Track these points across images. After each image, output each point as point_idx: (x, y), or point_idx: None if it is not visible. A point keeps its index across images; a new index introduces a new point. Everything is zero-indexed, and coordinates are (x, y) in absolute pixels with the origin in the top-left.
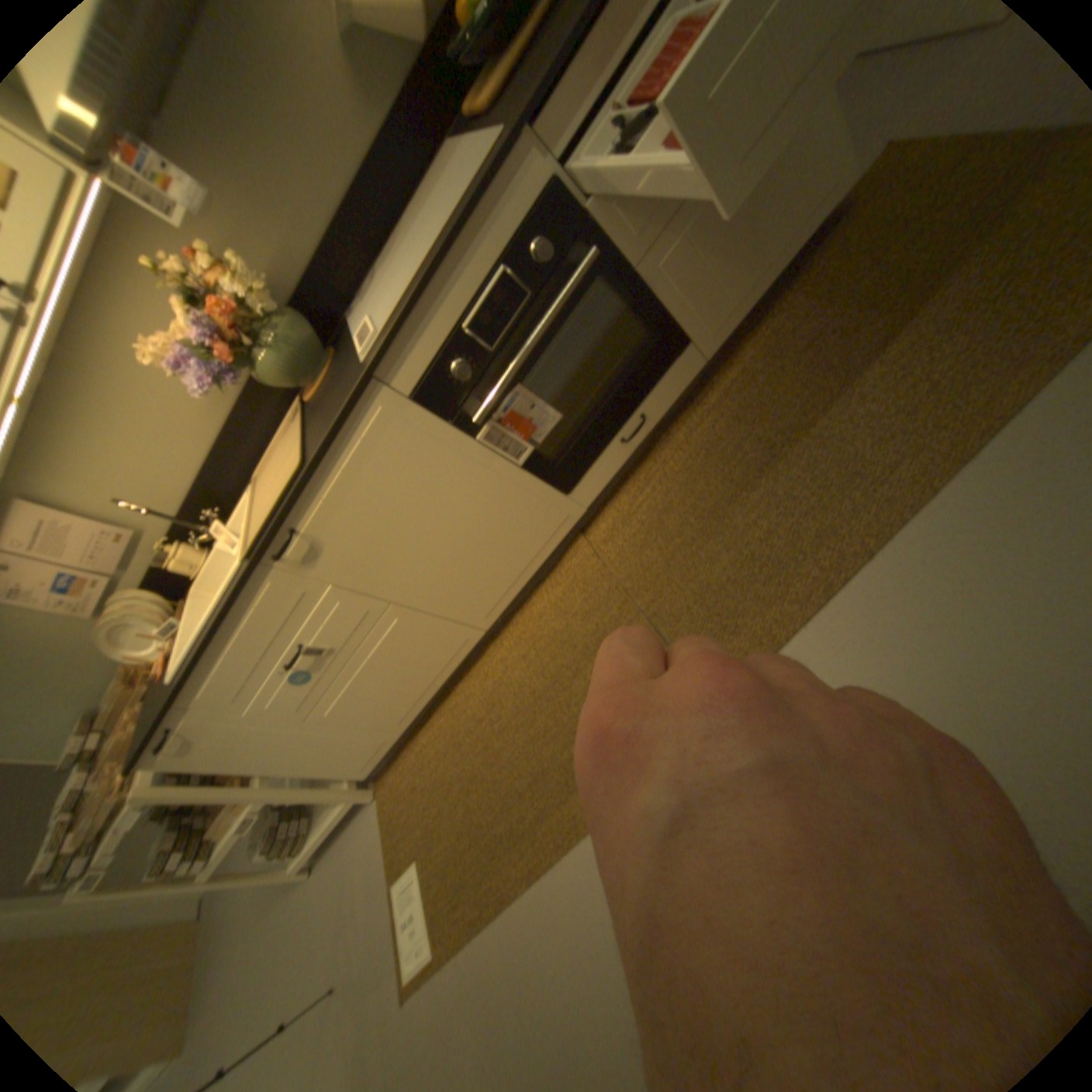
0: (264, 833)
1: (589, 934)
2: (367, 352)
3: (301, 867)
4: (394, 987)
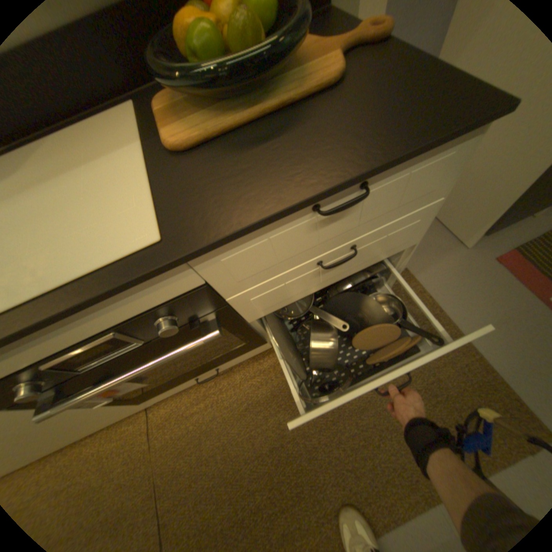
0: None
1: None
2: None
3: None
4: None
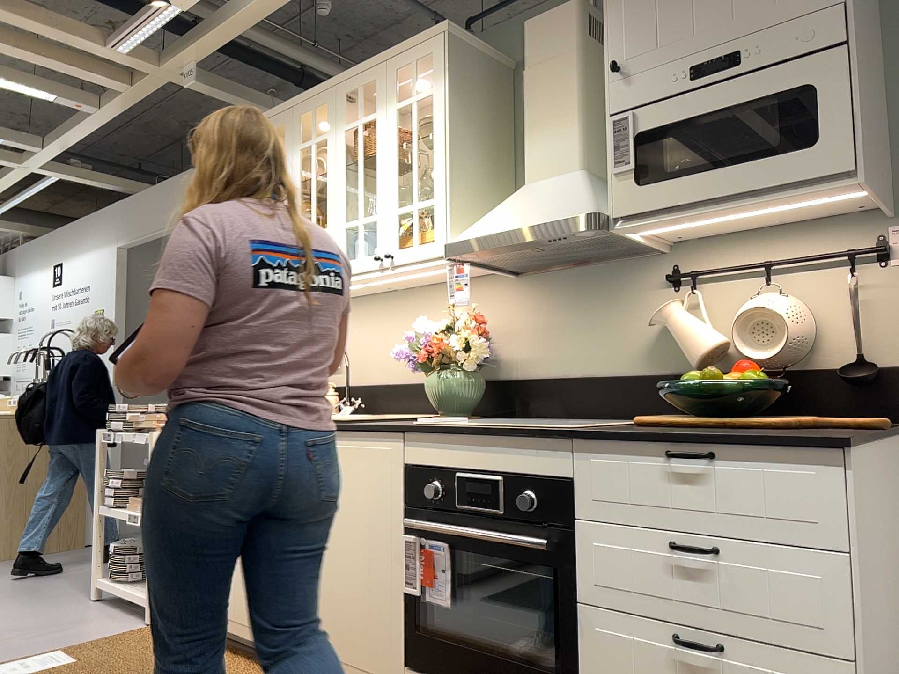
0: (133, 543)
1: None
2: (422, 422)
3: (101, 586)
4: None
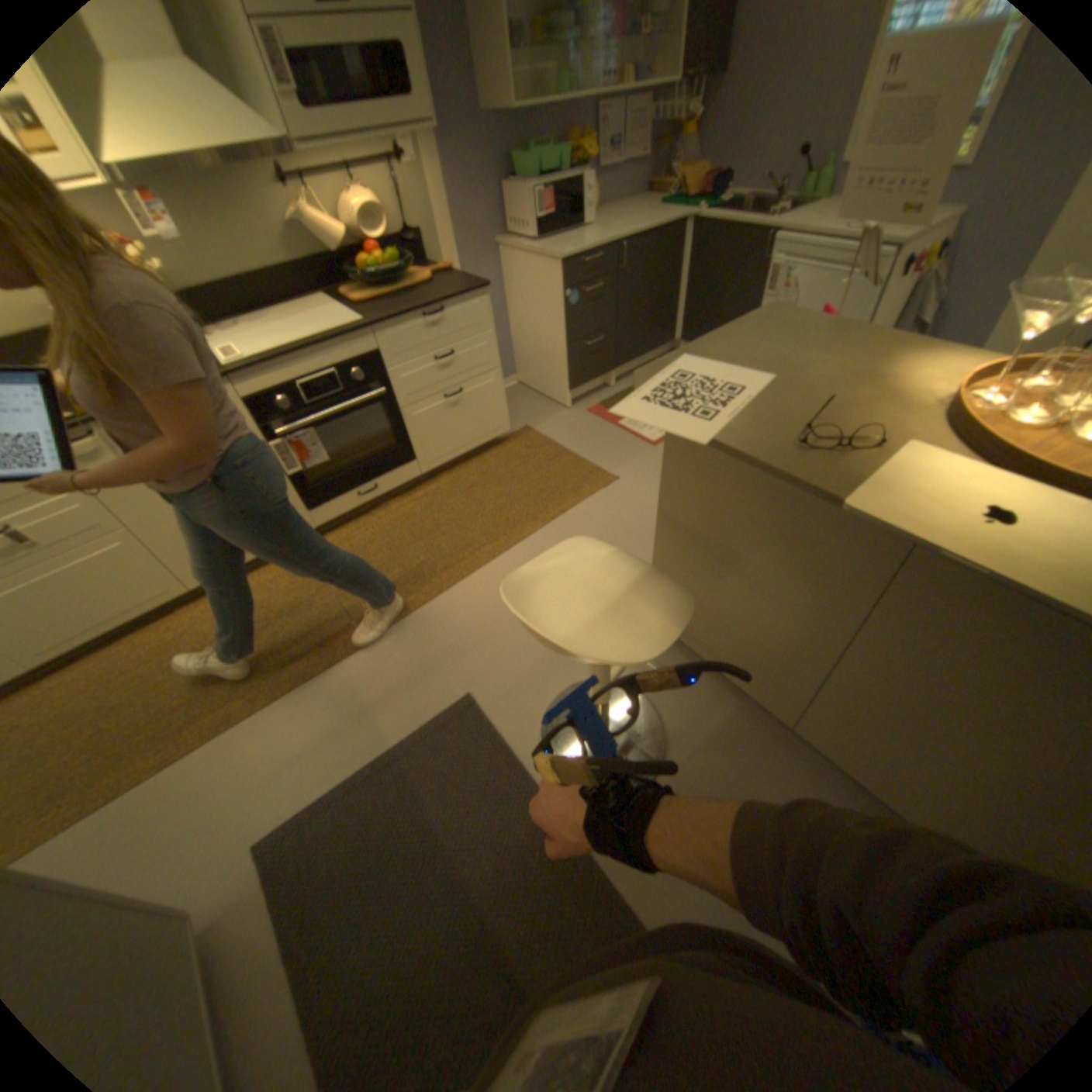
0: None
1: (211, 788)
2: (228, 361)
3: None
4: None
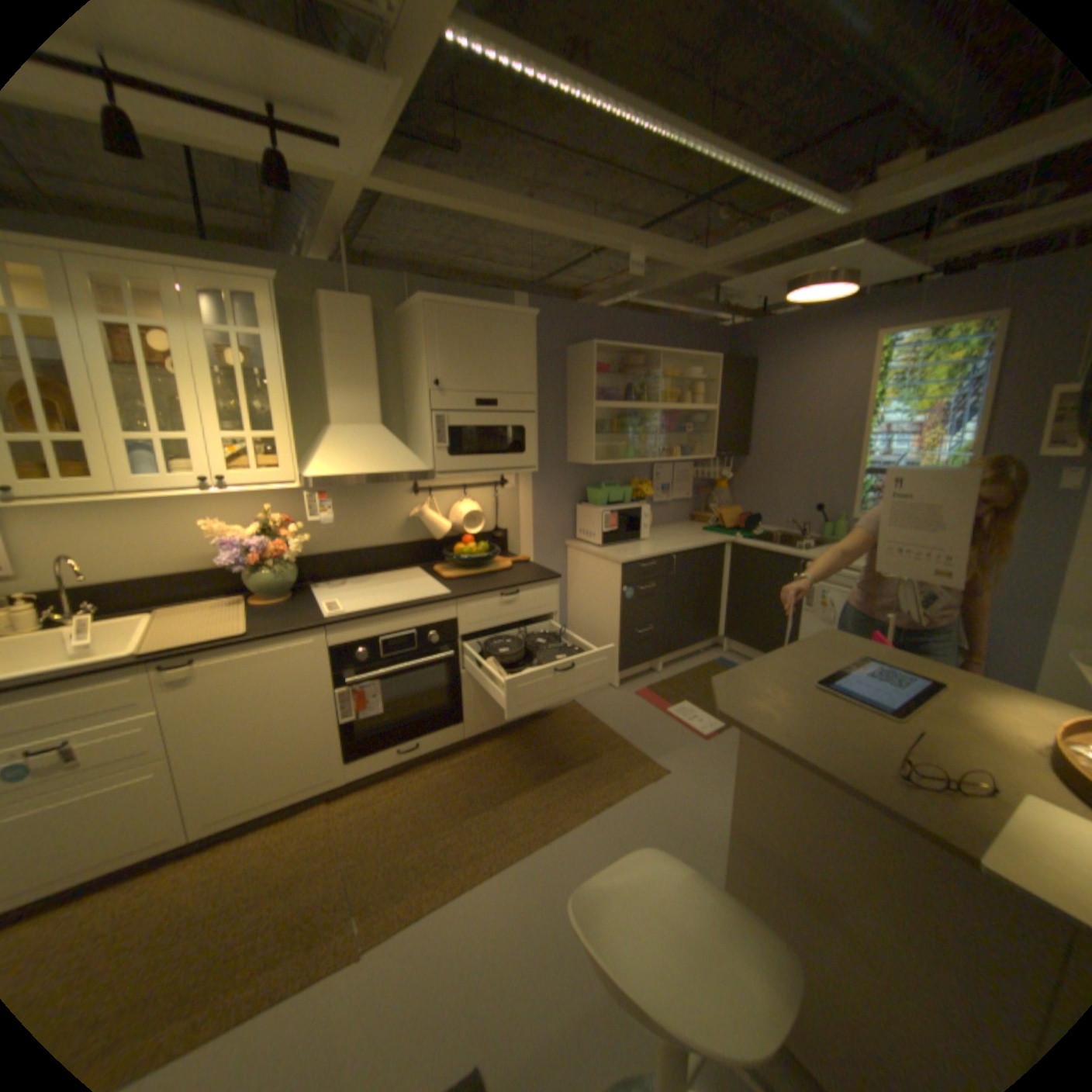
0: None
1: None
2: (331, 614)
3: None
4: None
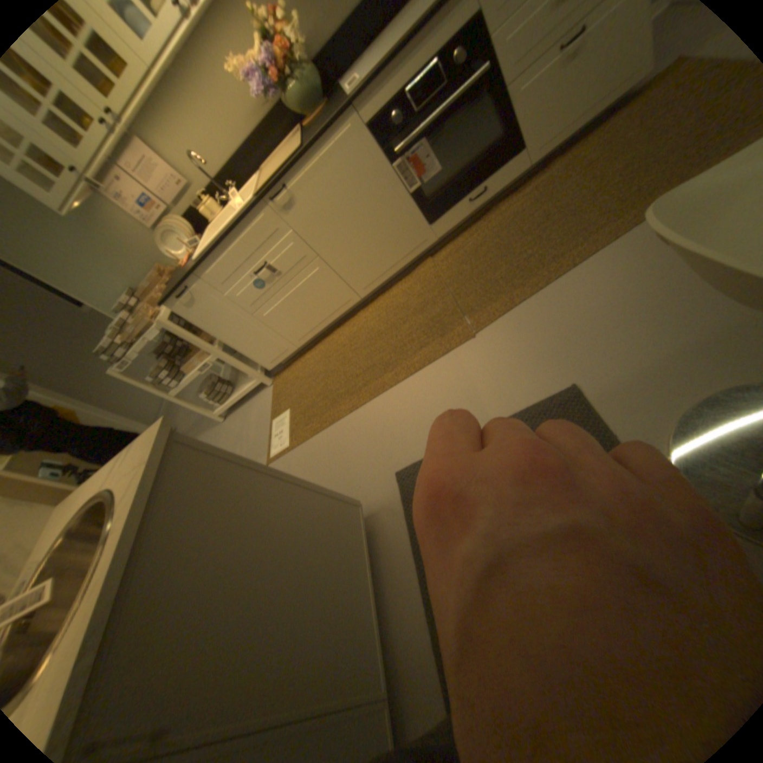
0: (207, 386)
1: (375, 428)
2: (351, 88)
3: (221, 412)
4: (264, 460)
